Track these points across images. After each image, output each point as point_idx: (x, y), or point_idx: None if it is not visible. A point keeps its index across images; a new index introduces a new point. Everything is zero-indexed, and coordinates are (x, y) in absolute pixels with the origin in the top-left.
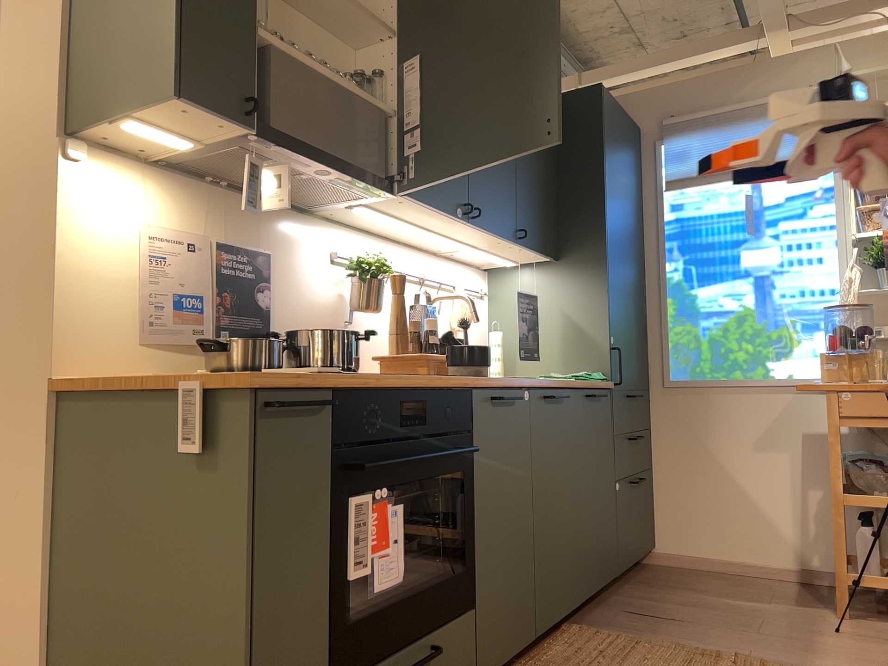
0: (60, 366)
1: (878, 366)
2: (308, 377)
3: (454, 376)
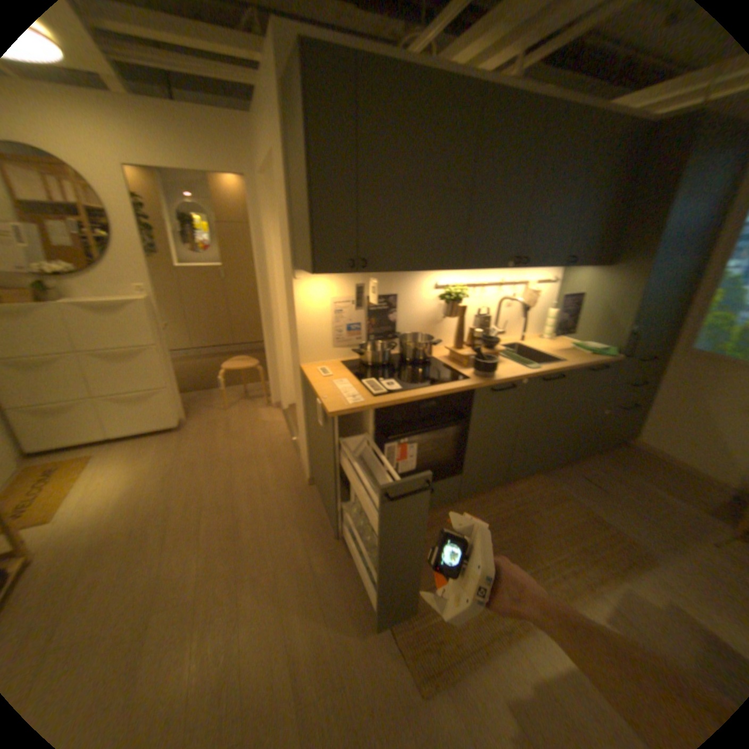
0: (302, 361)
1: None
2: (365, 403)
3: (467, 379)
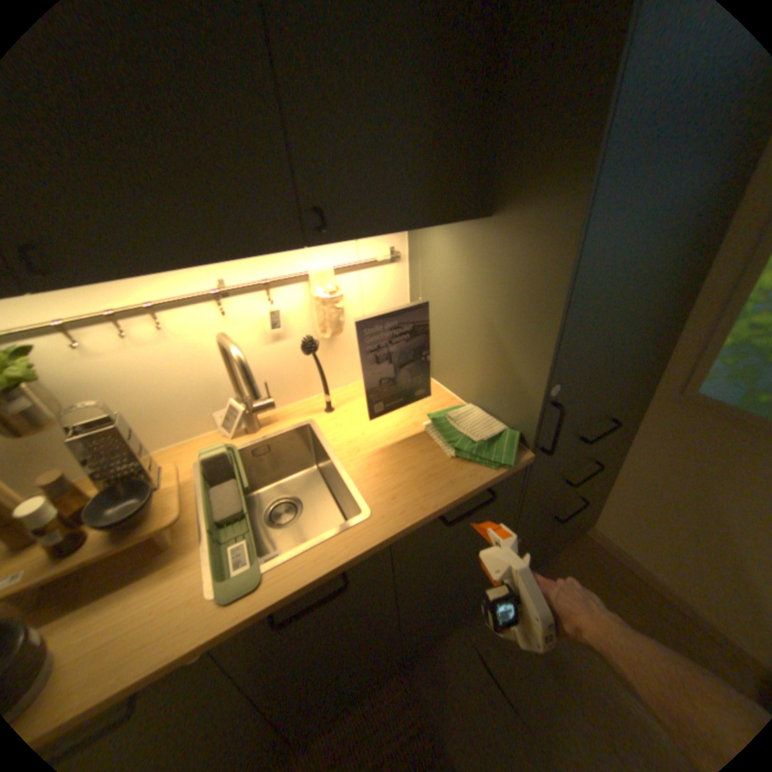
0: None
1: None
2: None
3: None
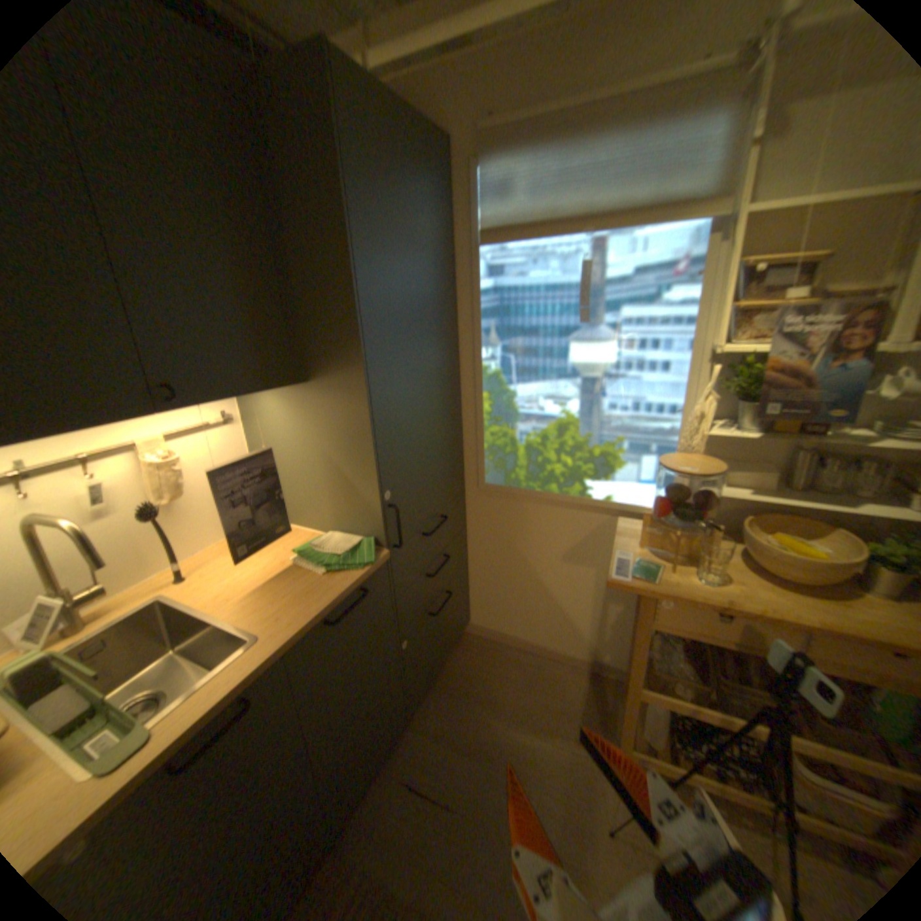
0: None
1: (717, 553)
2: None
3: None
